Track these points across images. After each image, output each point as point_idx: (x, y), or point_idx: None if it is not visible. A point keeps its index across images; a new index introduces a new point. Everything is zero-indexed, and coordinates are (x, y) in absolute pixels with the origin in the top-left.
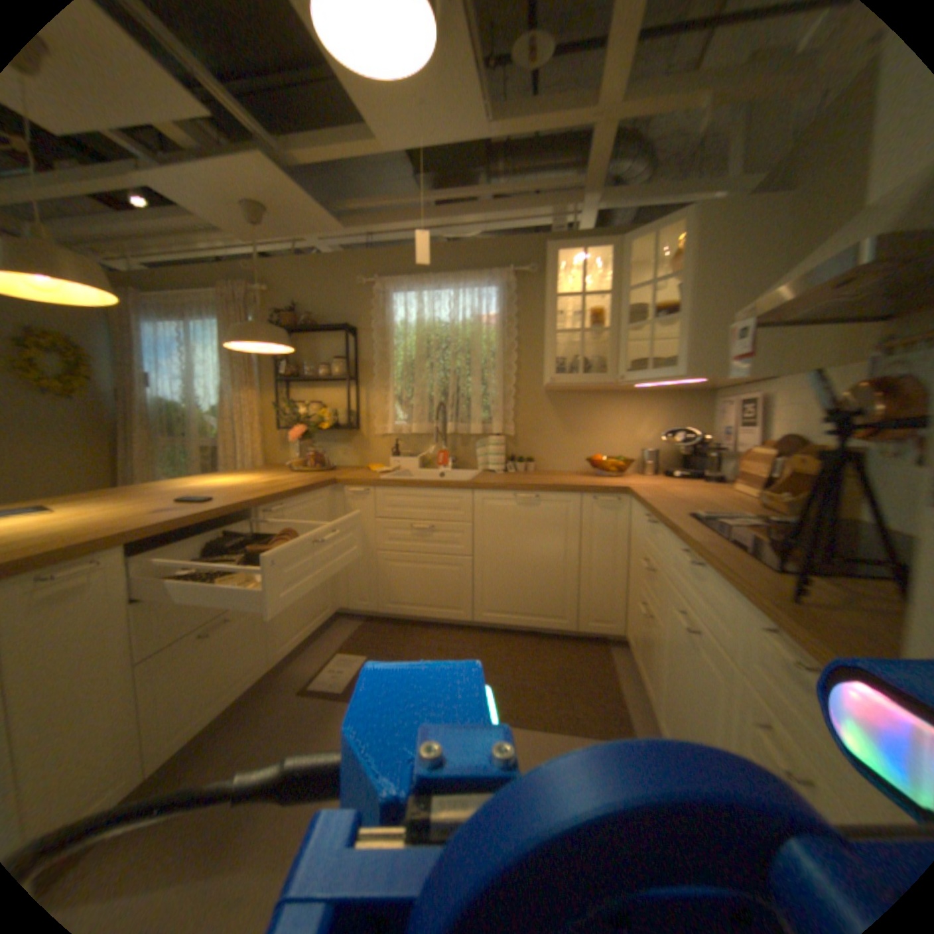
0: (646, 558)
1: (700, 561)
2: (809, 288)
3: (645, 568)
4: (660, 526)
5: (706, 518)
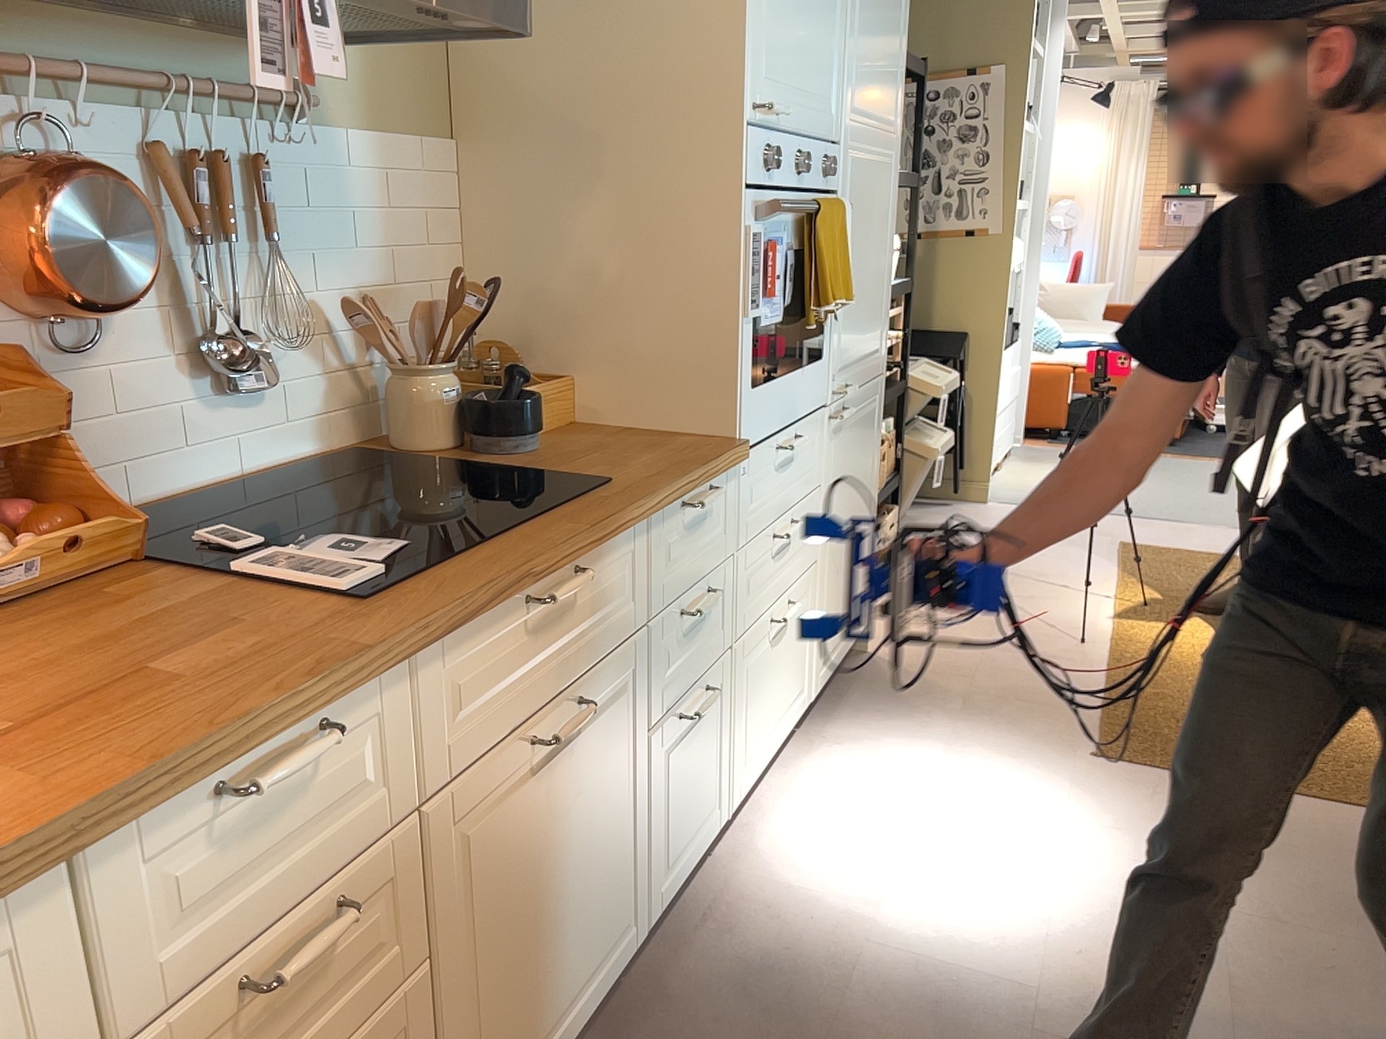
0: (243, 973)
1: (564, 573)
2: (475, 20)
3: (221, 1038)
4: (355, 706)
5: (368, 574)
